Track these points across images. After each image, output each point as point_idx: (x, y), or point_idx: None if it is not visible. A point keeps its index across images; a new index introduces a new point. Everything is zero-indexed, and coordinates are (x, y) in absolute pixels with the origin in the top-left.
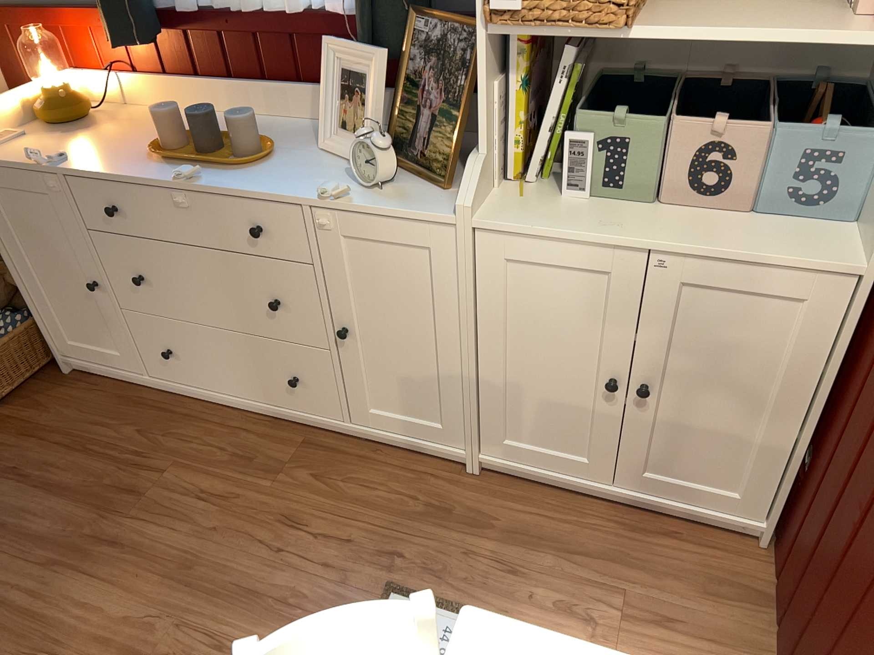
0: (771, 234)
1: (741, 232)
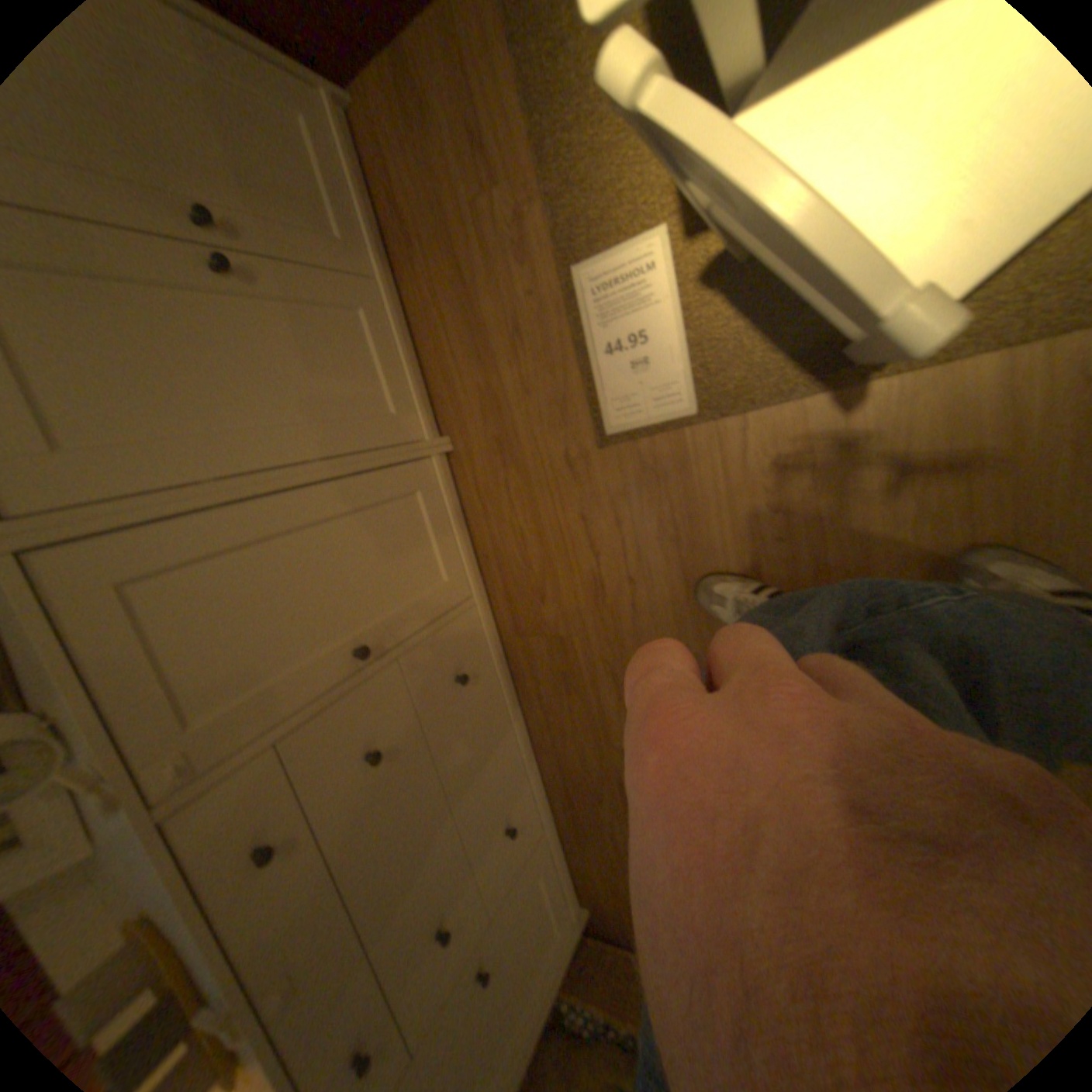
0: None
1: None
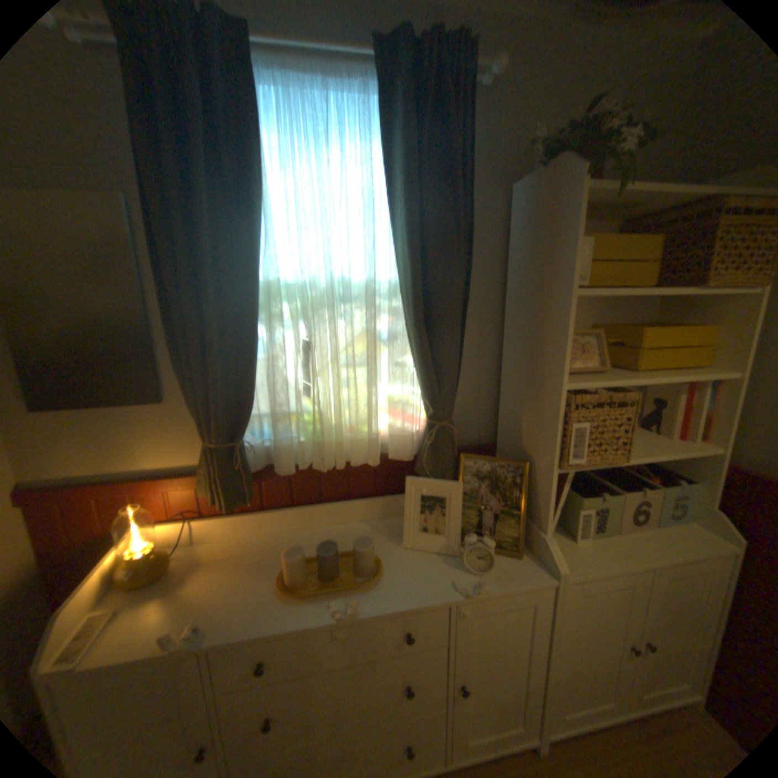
0: (683, 538)
1: (673, 540)
